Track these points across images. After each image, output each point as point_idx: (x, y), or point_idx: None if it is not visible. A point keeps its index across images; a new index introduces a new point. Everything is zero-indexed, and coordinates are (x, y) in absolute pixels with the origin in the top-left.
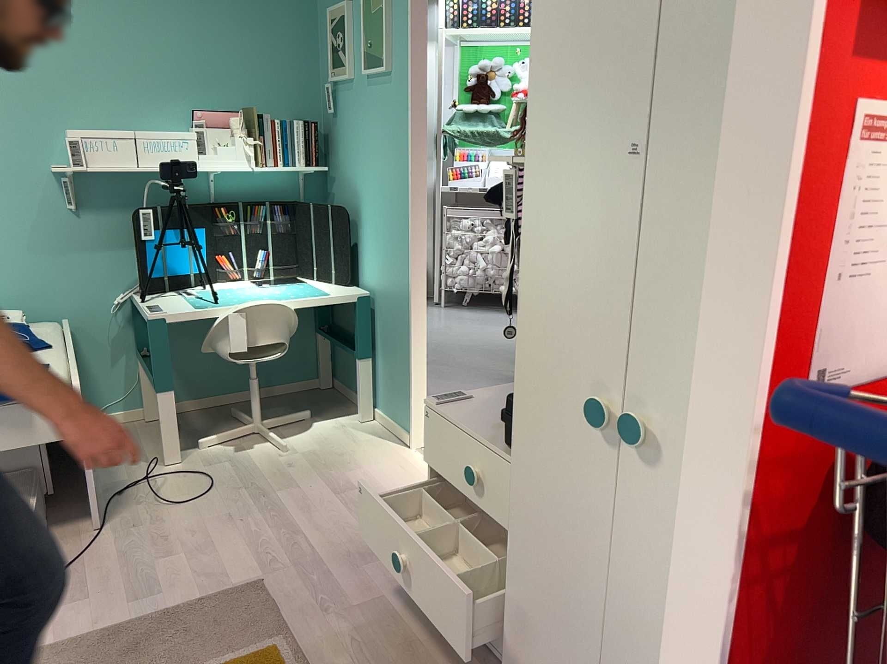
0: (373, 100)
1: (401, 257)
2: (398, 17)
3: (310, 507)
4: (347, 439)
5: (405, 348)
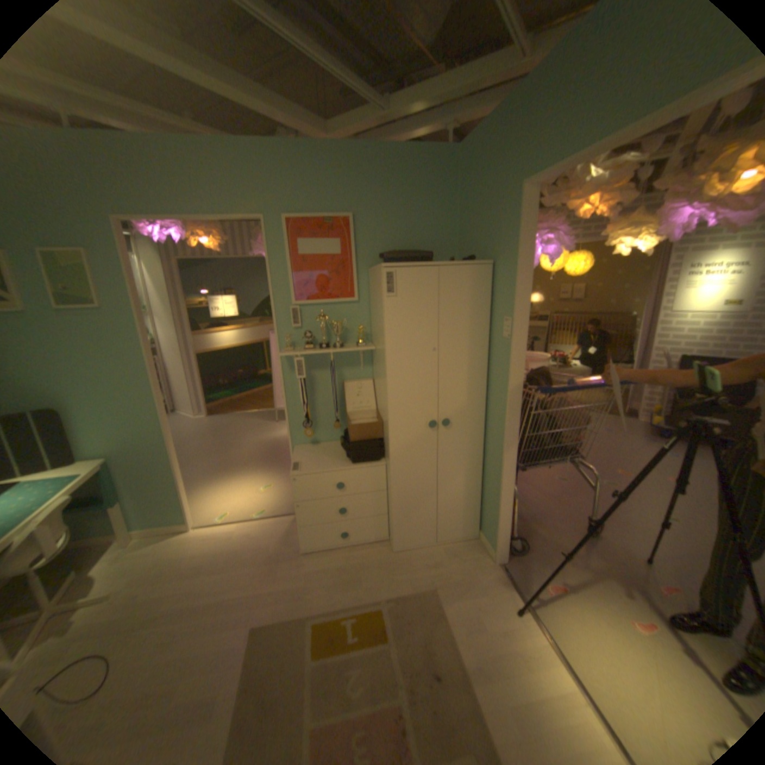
0: (73, 327)
1: (147, 424)
2: (105, 272)
3: (197, 593)
4: (138, 558)
5: (165, 477)
